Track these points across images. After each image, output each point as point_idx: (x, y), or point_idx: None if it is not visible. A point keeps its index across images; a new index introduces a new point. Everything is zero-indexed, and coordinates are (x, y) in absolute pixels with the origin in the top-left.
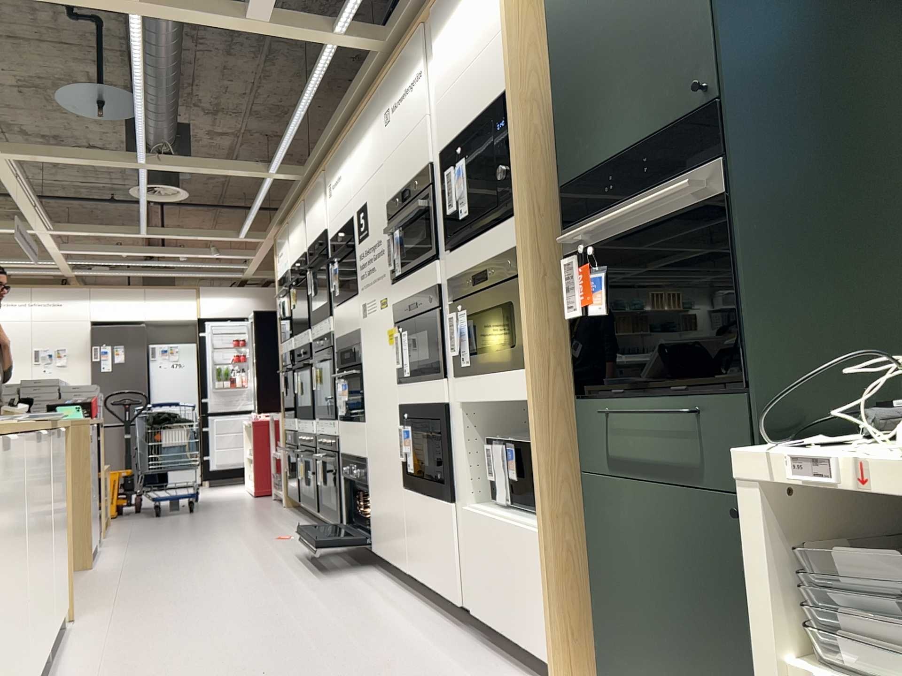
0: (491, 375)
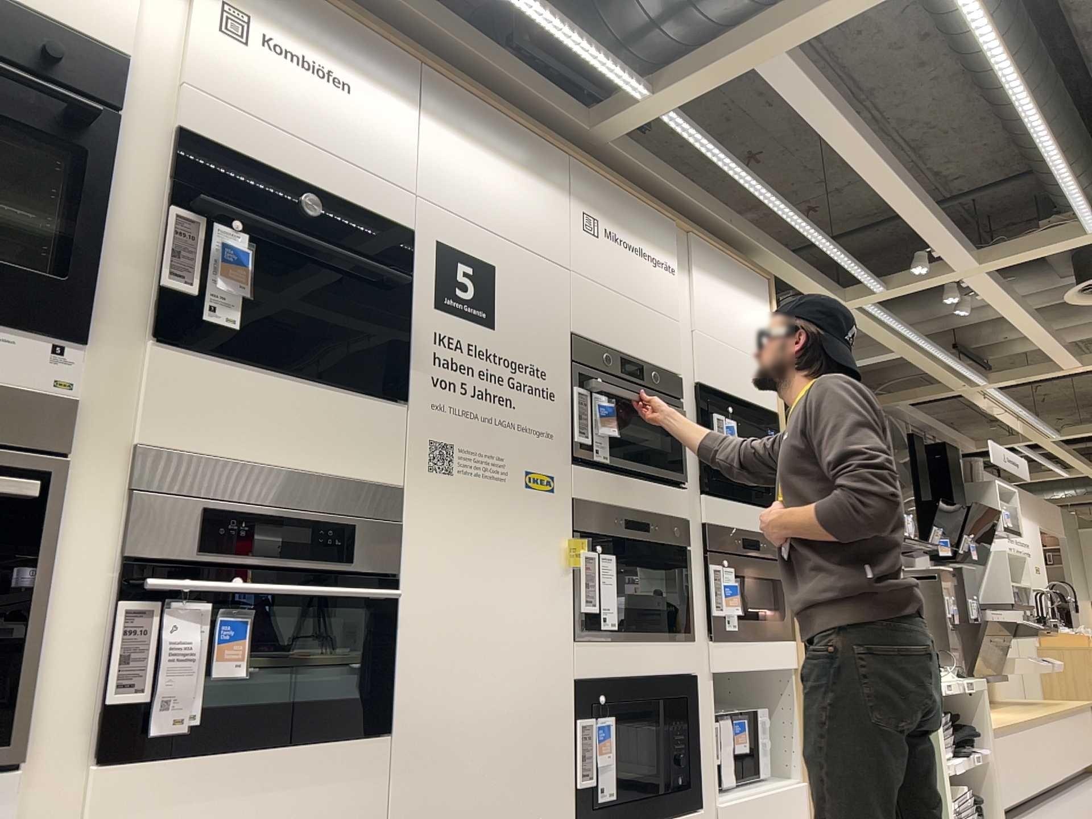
0: (756, 641)
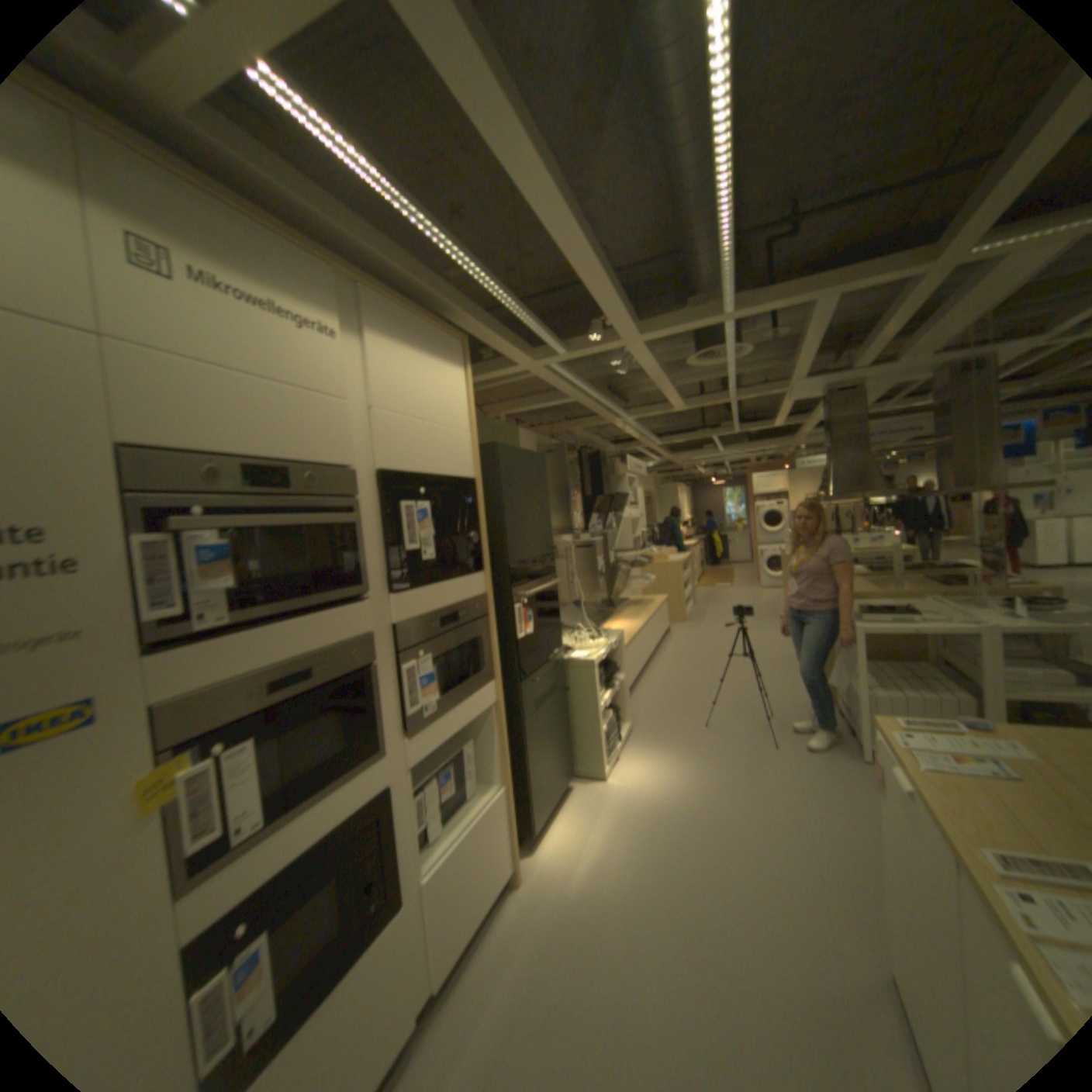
0: (457, 706)
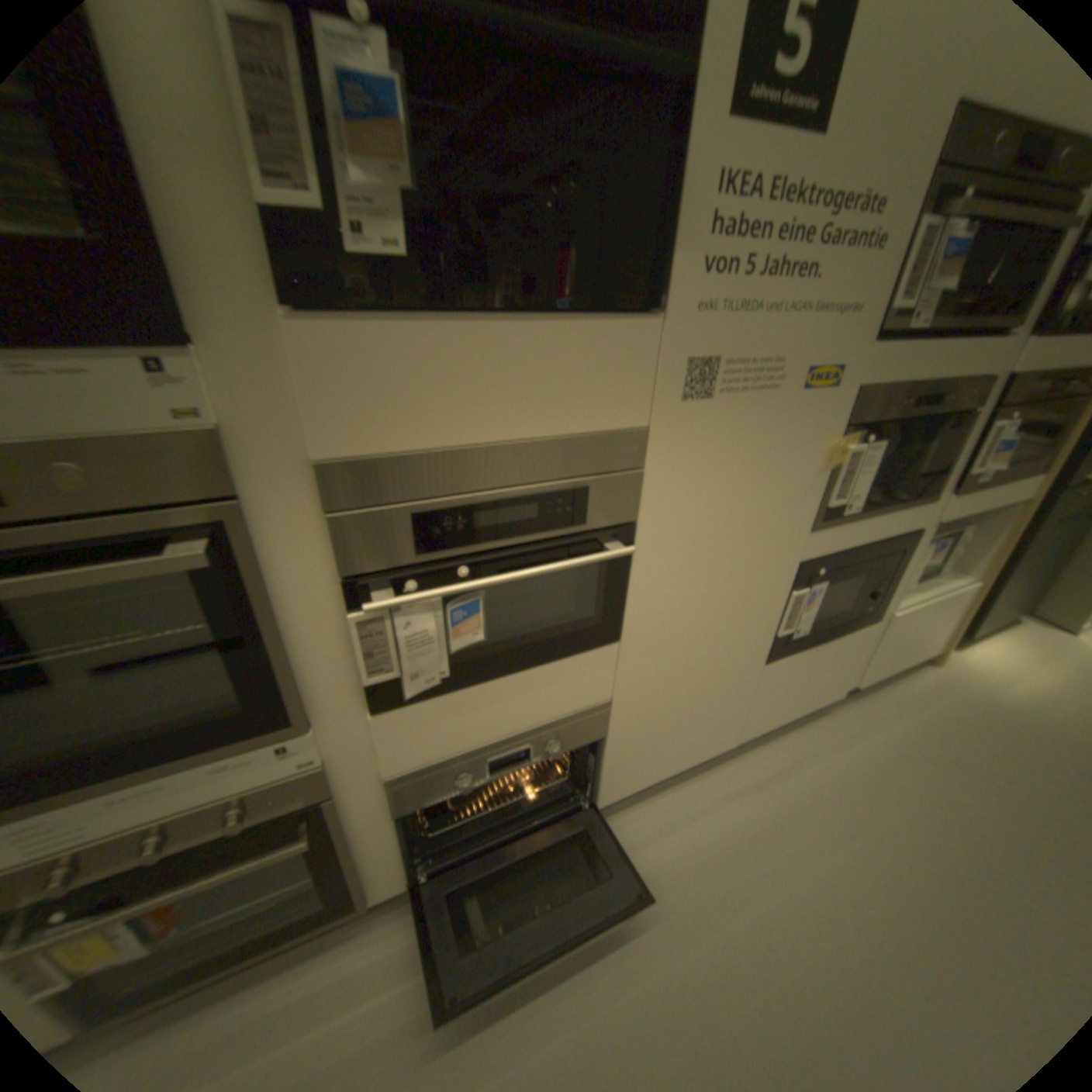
0: (1004, 486)
